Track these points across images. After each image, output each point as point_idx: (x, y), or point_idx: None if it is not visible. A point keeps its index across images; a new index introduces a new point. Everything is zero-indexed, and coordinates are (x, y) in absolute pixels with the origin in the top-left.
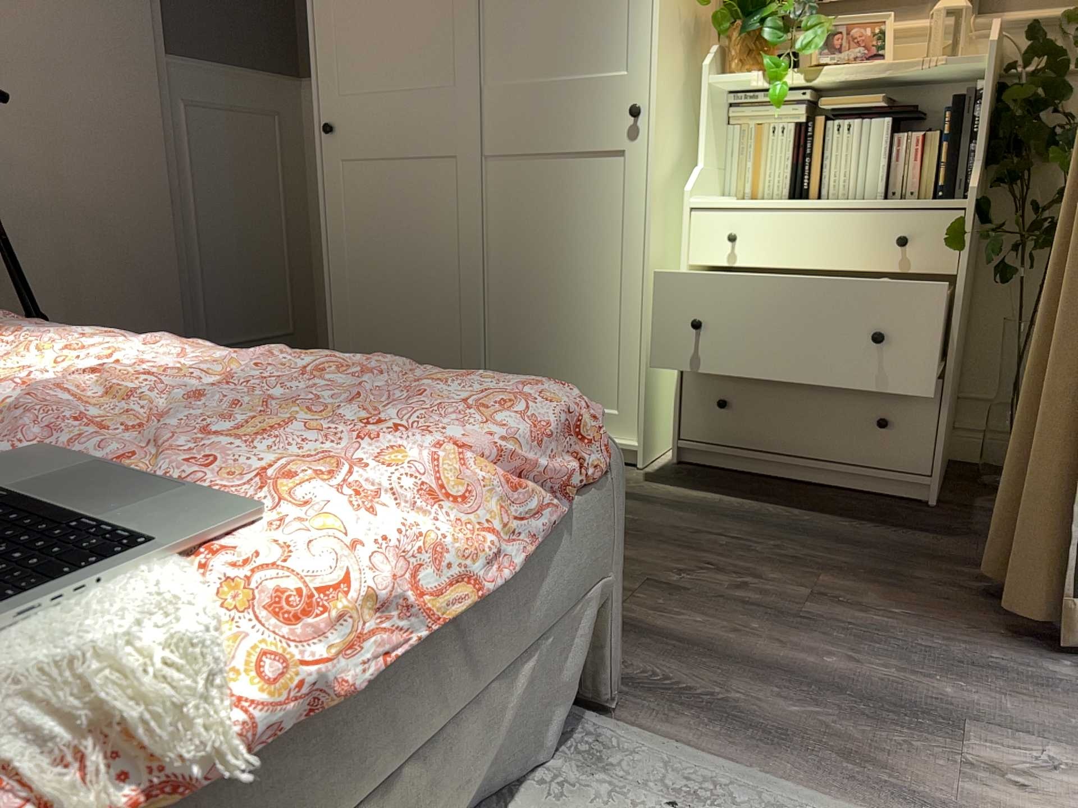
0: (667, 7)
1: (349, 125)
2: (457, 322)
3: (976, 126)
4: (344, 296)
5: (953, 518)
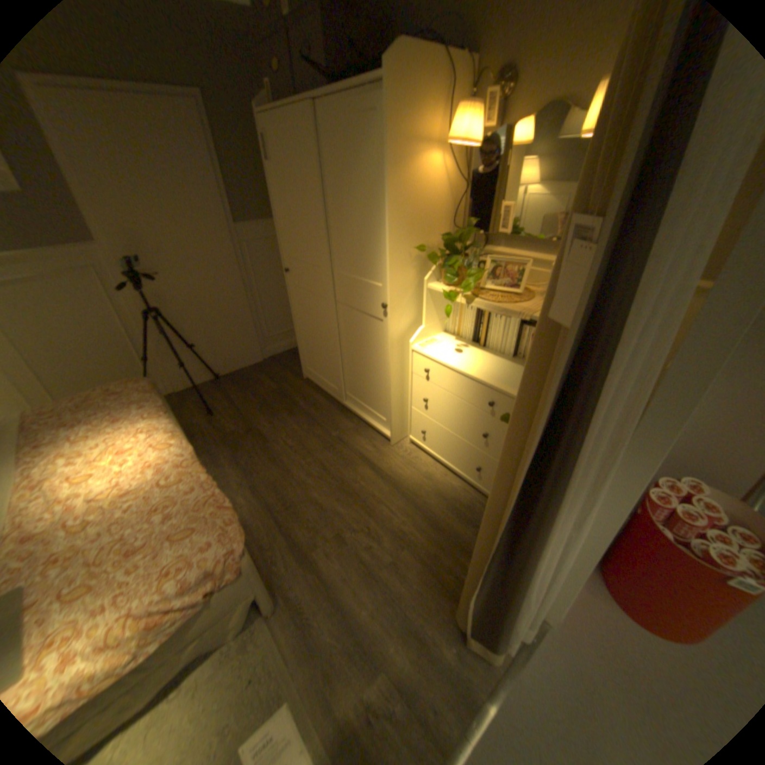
0: (398, 257)
1: (293, 270)
2: (334, 362)
3: None
4: (301, 336)
5: None
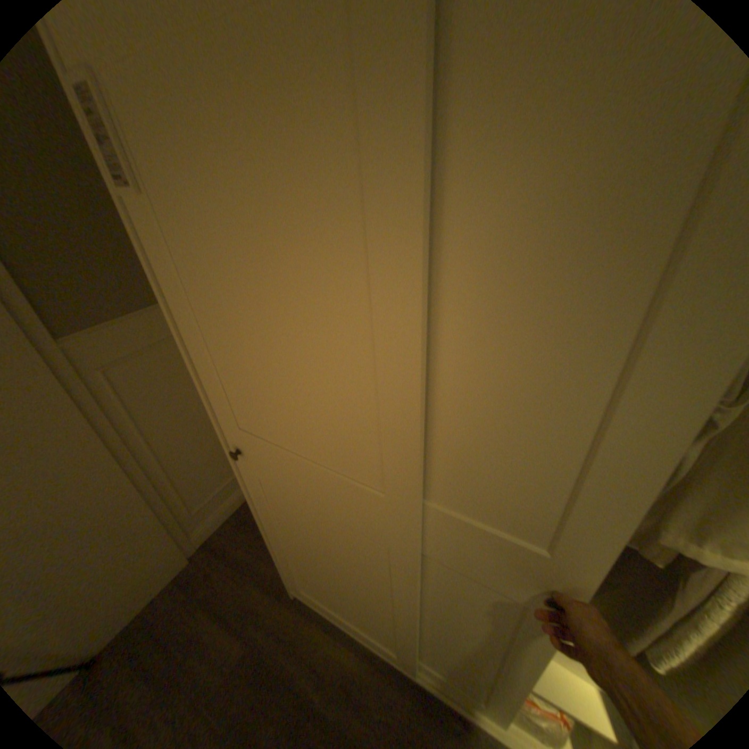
0: None
1: (254, 457)
2: (390, 629)
3: None
4: (281, 553)
5: None
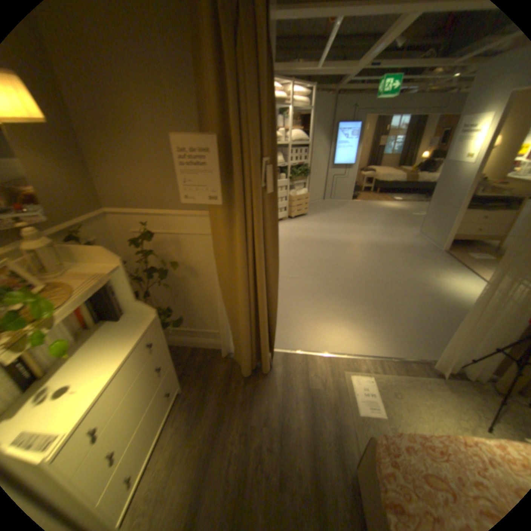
0: None
1: None
2: None
3: (113, 288)
4: None
5: (188, 387)
